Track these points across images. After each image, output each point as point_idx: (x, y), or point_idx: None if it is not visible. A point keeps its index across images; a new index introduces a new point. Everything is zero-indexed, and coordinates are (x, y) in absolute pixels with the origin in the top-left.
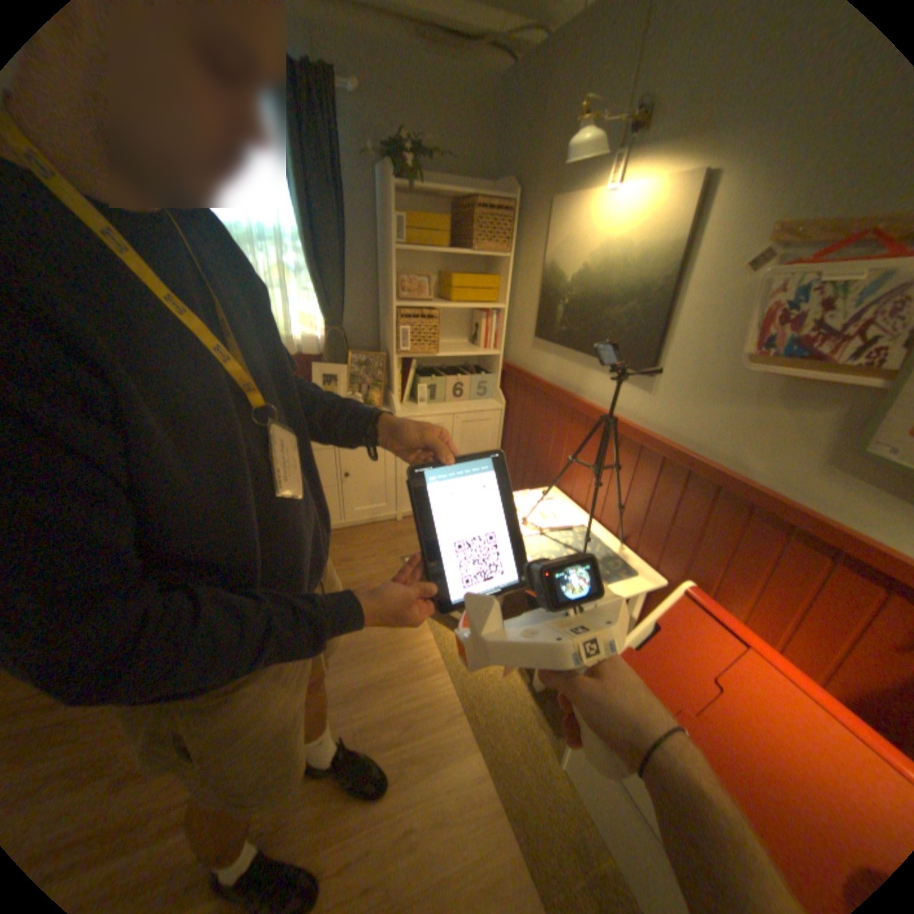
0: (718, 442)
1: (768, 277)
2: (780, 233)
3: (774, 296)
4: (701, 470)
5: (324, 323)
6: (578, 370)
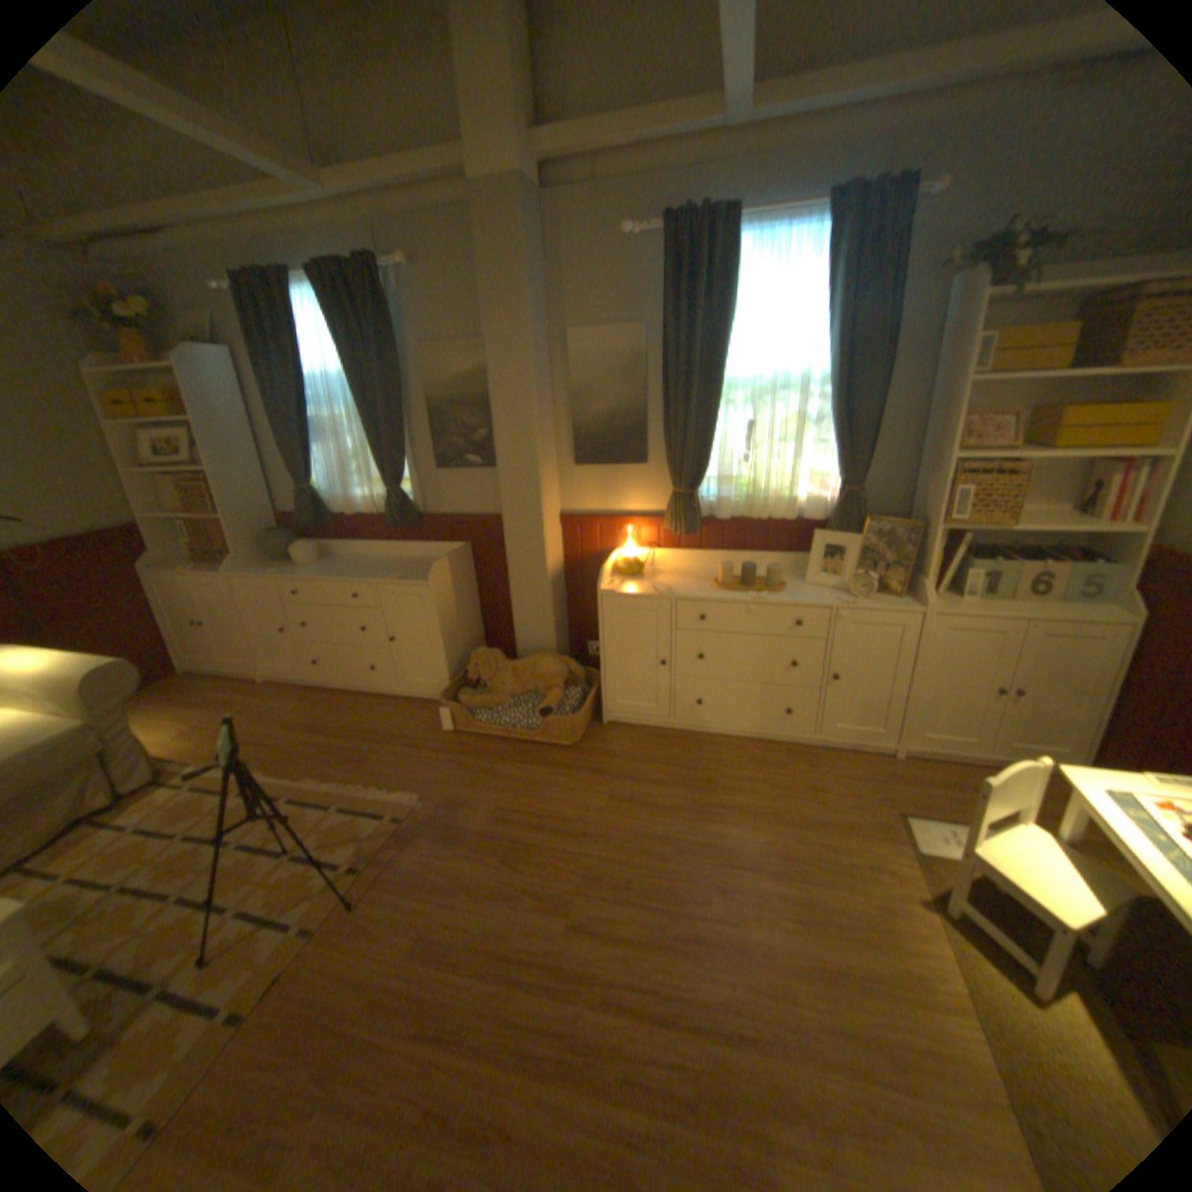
0: None
1: None
2: None
3: None
4: None
5: (839, 480)
6: None
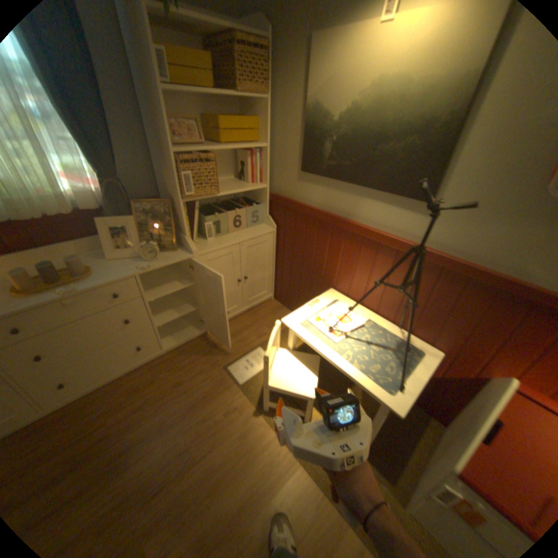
0: (501, 255)
1: None
2: None
3: None
4: (486, 278)
5: (95, 173)
6: (349, 198)
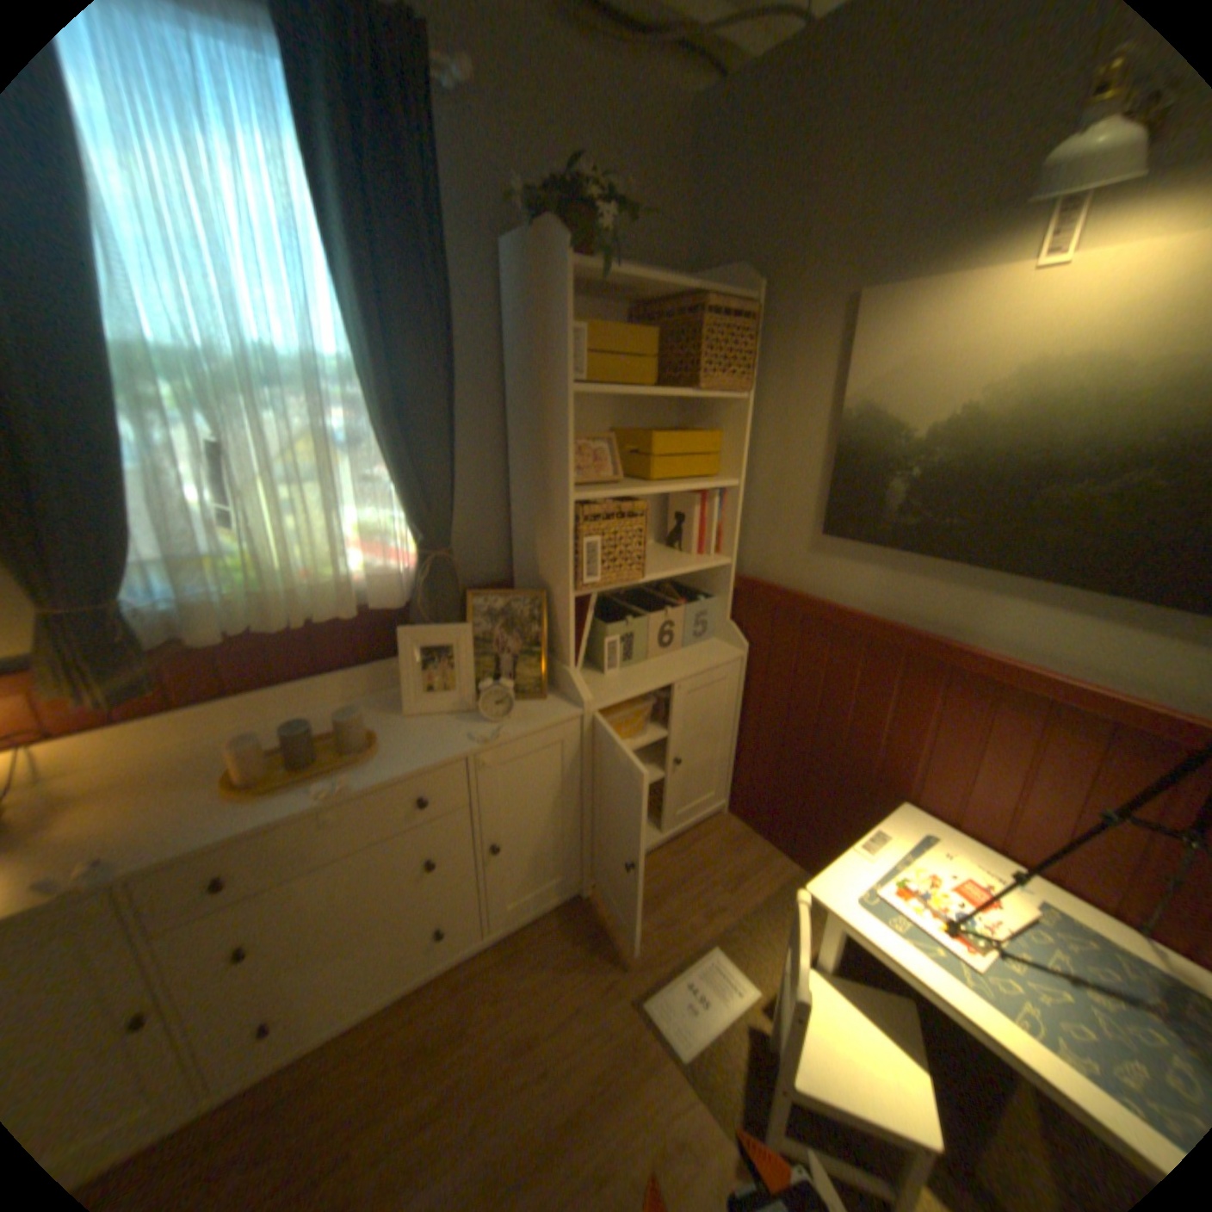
0: None
1: None
2: None
3: None
4: None
5: (413, 542)
6: (957, 595)
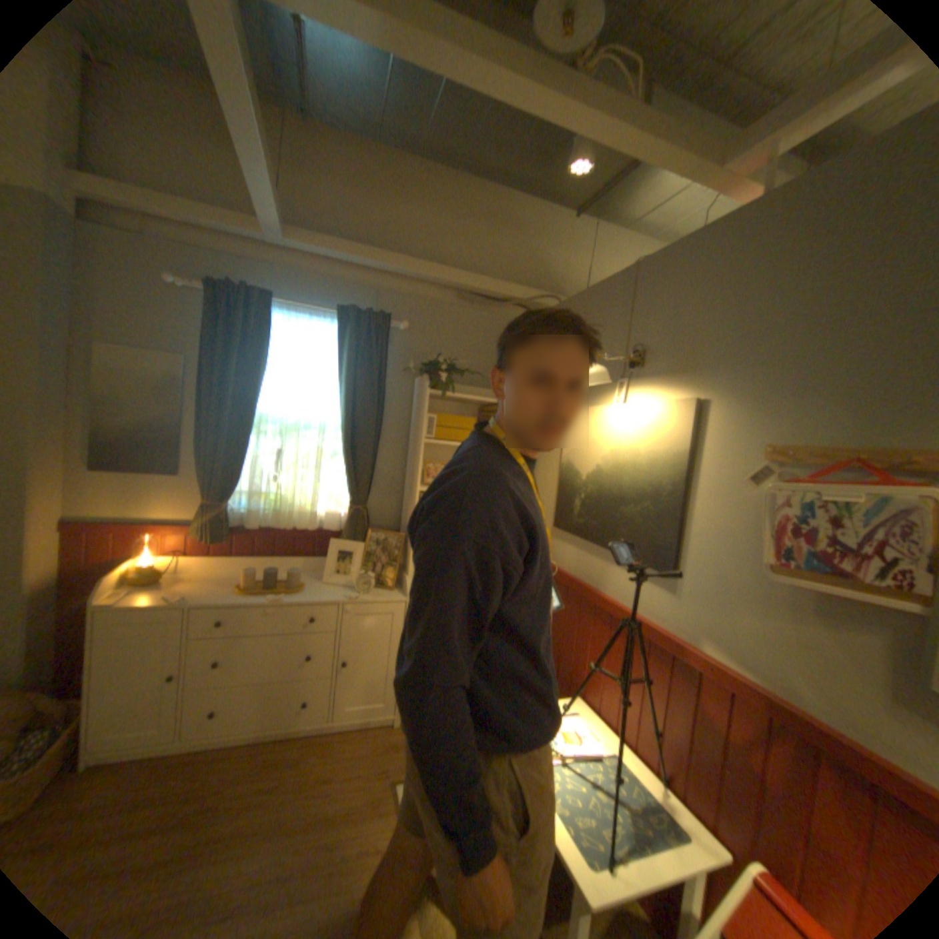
0: (759, 660)
1: (771, 492)
2: (773, 454)
3: (782, 510)
4: (746, 694)
5: (350, 501)
6: (598, 564)
